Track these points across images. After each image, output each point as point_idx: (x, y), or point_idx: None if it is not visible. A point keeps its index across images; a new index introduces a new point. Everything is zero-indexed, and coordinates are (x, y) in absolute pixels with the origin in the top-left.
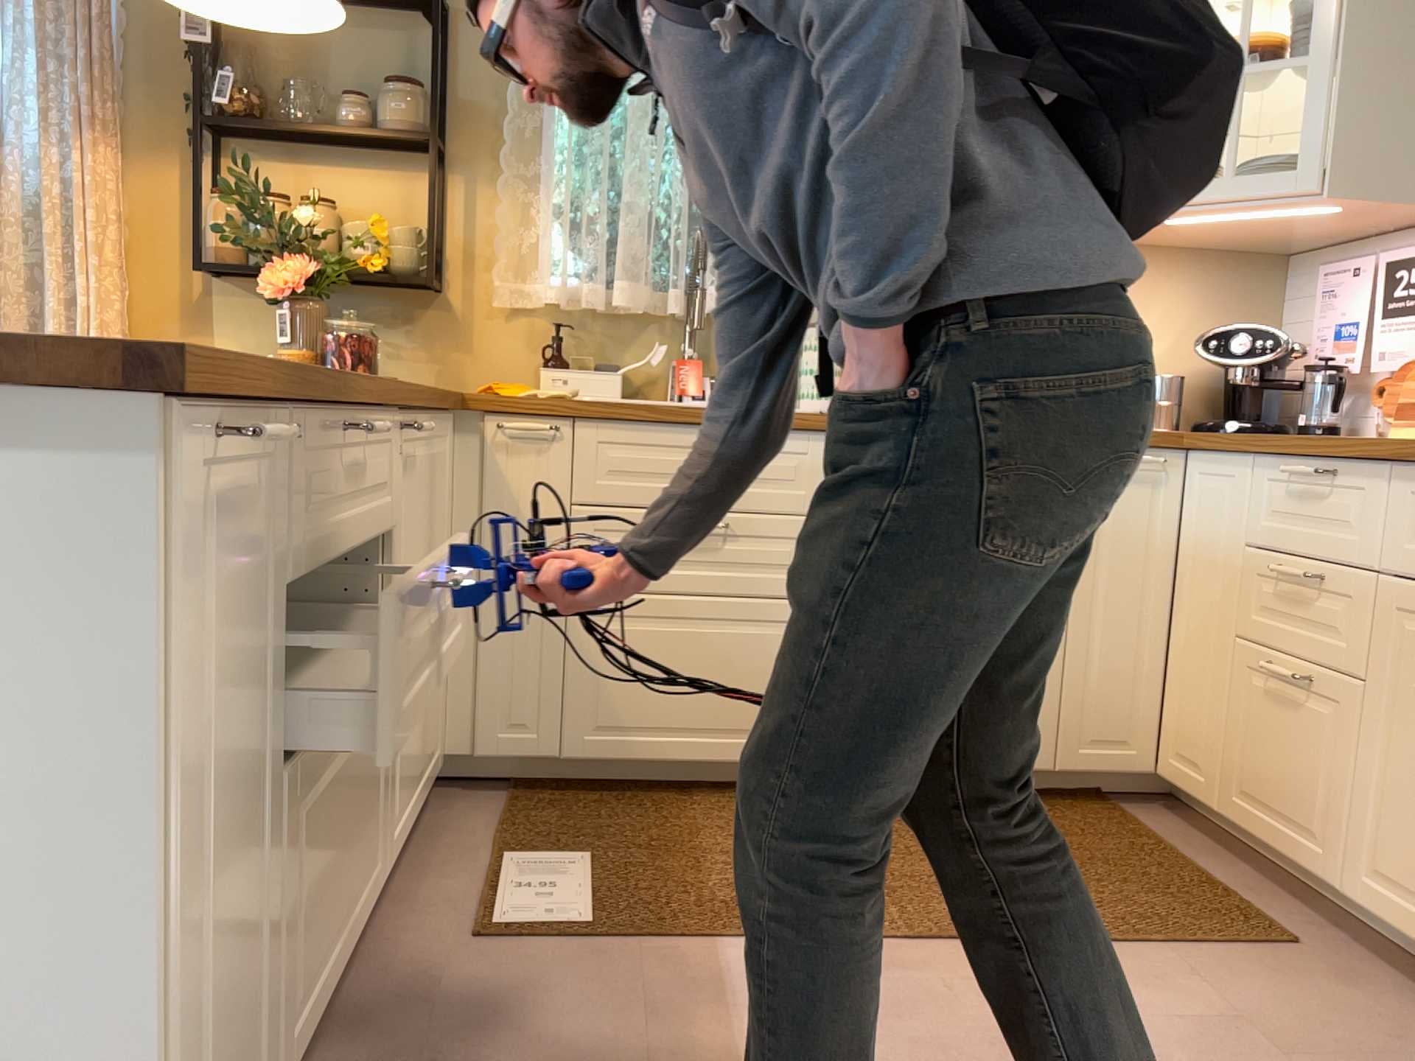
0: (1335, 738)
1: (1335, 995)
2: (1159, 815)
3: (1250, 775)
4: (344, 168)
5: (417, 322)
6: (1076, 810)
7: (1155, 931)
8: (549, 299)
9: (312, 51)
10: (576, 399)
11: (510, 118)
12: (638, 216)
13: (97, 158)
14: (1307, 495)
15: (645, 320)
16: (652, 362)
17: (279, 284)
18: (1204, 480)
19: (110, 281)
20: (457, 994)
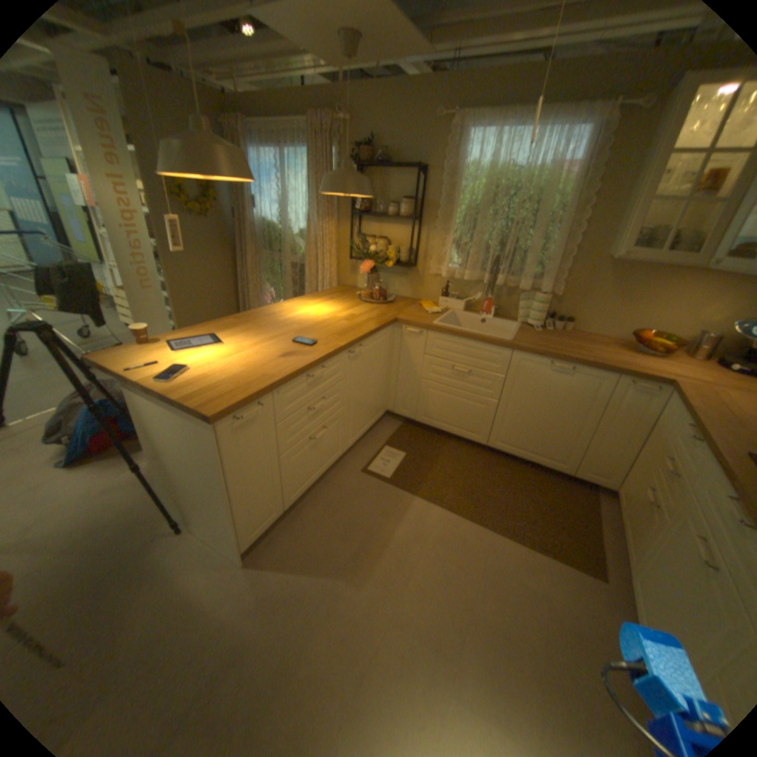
0: (655, 533)
1: (599, 608)
2: (612, 505)
3: (634, 519)
4: (391, 225)
5: (407, 276)
6: (578, 492)
7: (555, 553)
8: (443, 276)
9: (384, 184)
10: (430, 323)
11: (440, 209)
12: (476, 249)
13: (326, 226)
14: (693, 440)
15: (478, 282)
16: (475, 299)
17: (363, 270)
18: (674, 404)
19: (330, 260)
20: (348, 487)
